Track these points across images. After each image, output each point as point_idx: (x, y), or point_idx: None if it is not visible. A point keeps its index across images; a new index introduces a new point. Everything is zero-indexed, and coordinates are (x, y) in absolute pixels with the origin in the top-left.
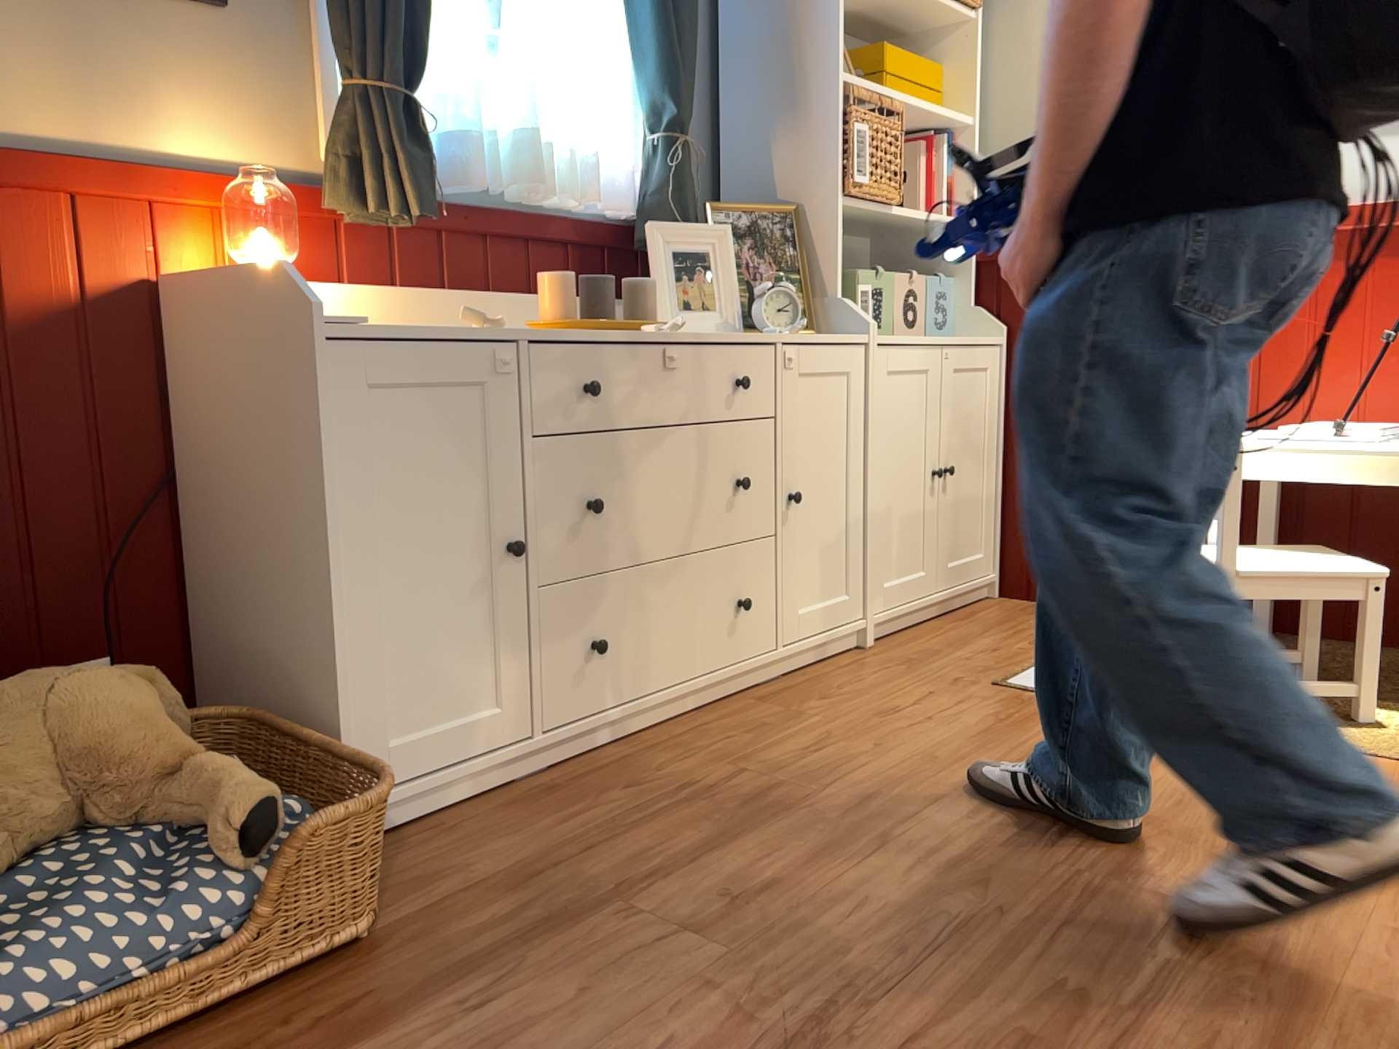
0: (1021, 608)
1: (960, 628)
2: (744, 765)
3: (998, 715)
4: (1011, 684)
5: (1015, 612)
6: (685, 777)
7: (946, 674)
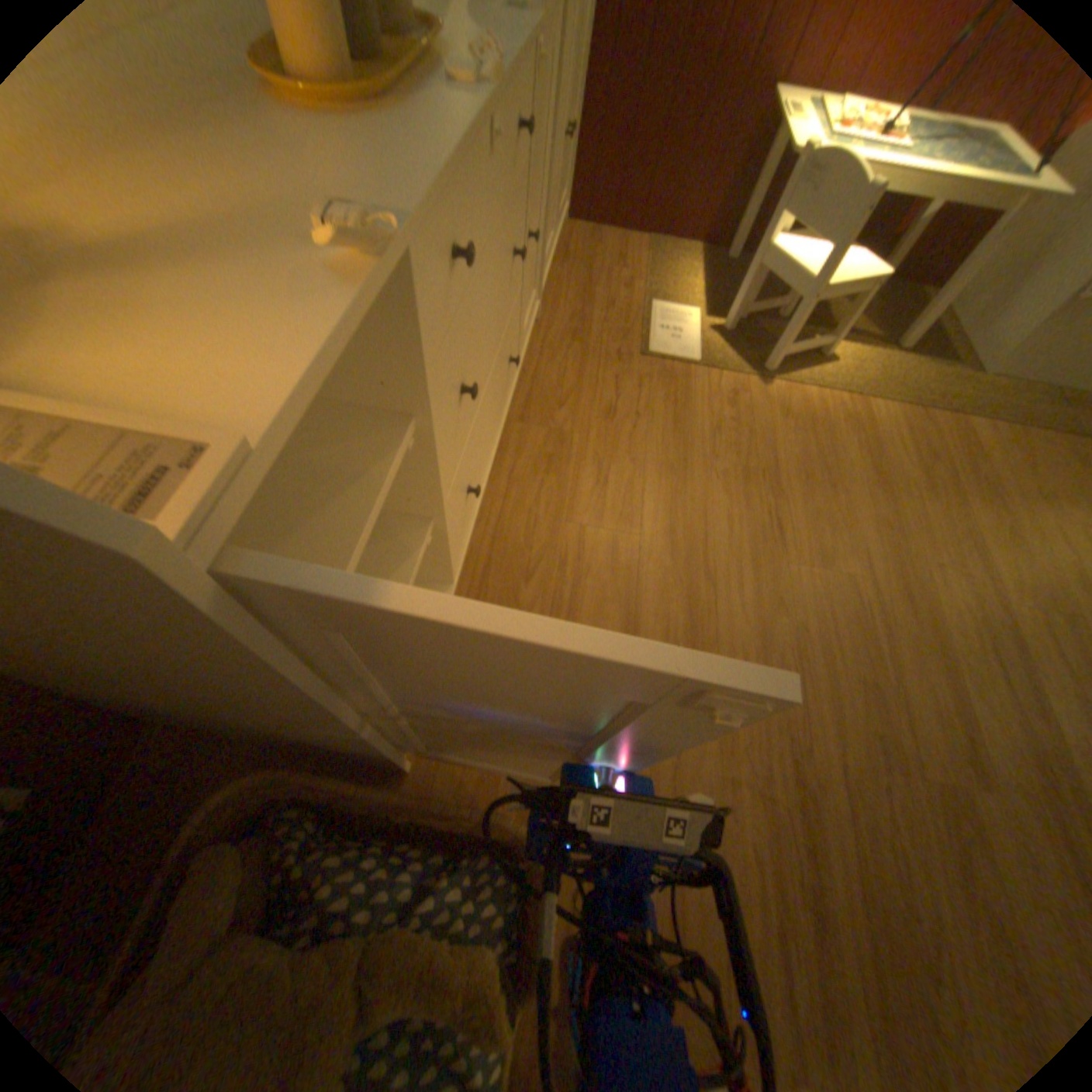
0: (588, 237)
1: (570, 275)
2: (573, 516)
3: (666, 398)
4: (650, 354)
5: (587, 243)
6: (549, 547)
7: (605, 347)
